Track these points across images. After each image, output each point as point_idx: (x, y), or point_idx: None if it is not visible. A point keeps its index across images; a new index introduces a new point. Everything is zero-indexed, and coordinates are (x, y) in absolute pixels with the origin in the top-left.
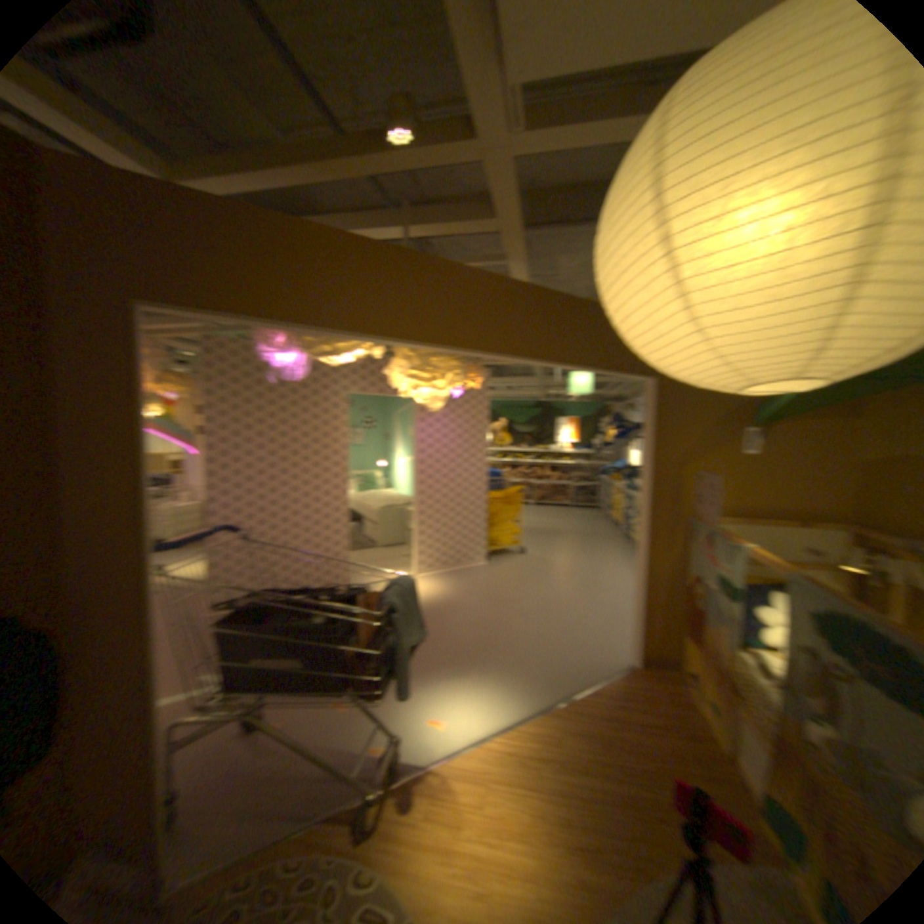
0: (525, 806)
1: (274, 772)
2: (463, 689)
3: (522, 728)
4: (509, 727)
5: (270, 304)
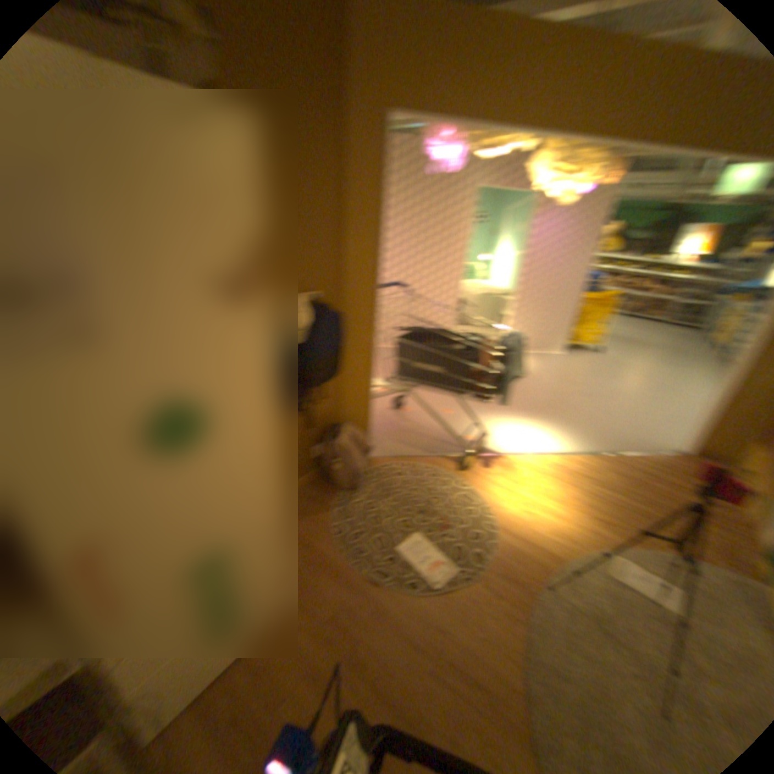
0: (569, 492)
1: (418, 428)
2: (535, 425)
3: (576, 458)
4: (566, 454)
5: (478, 104)
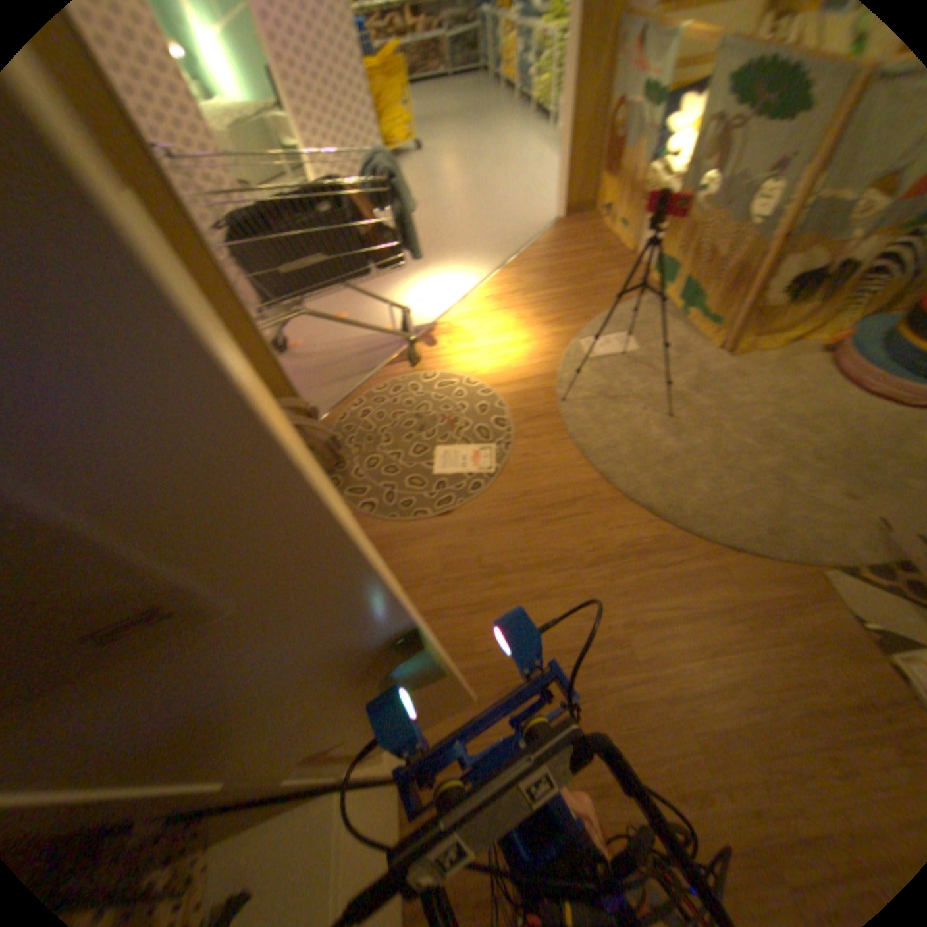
0: (508, 317)
1: (328, 358)
2: (431, 275)
3: (489, 283)
4: (479, 285)
5: None
